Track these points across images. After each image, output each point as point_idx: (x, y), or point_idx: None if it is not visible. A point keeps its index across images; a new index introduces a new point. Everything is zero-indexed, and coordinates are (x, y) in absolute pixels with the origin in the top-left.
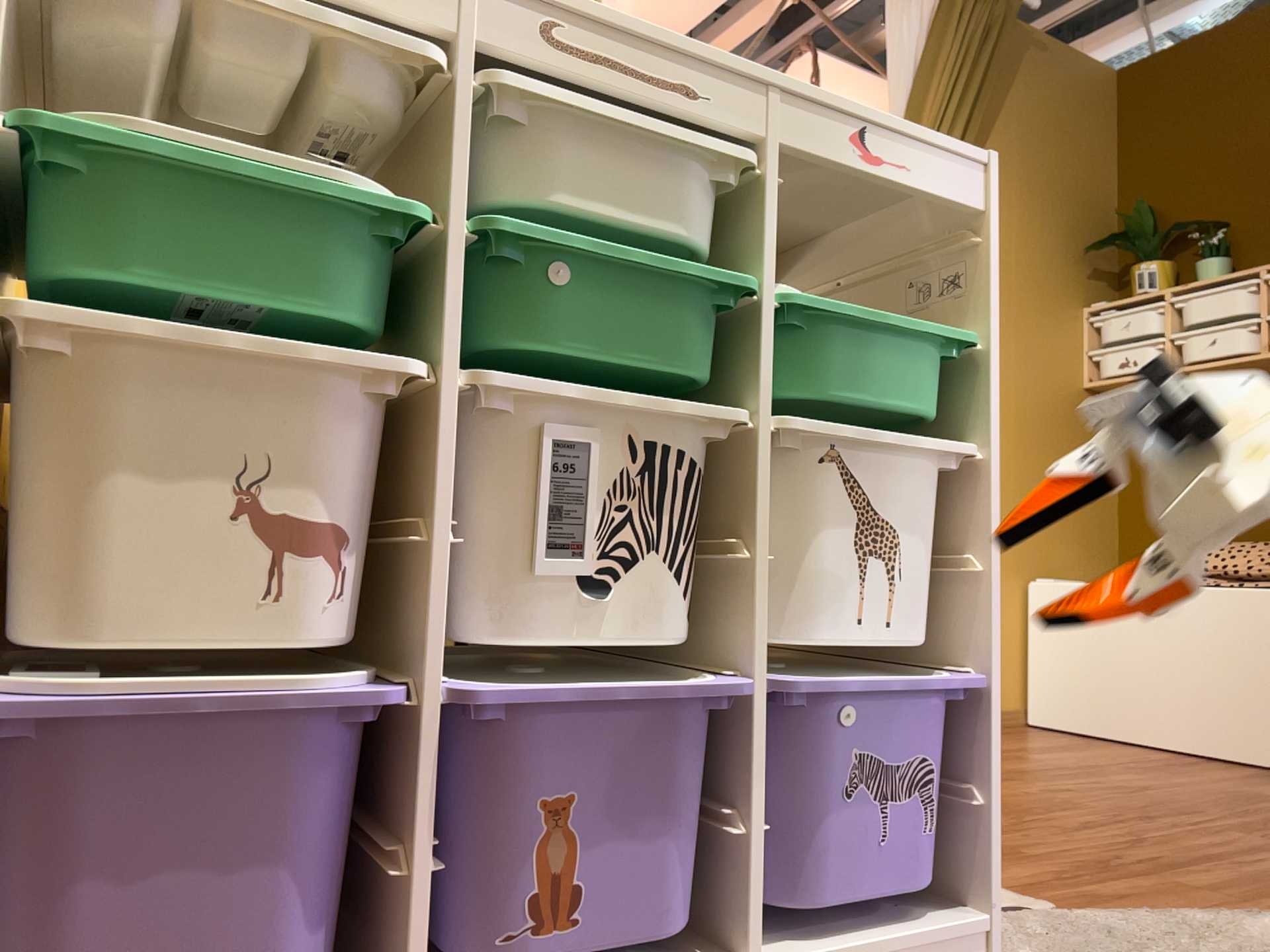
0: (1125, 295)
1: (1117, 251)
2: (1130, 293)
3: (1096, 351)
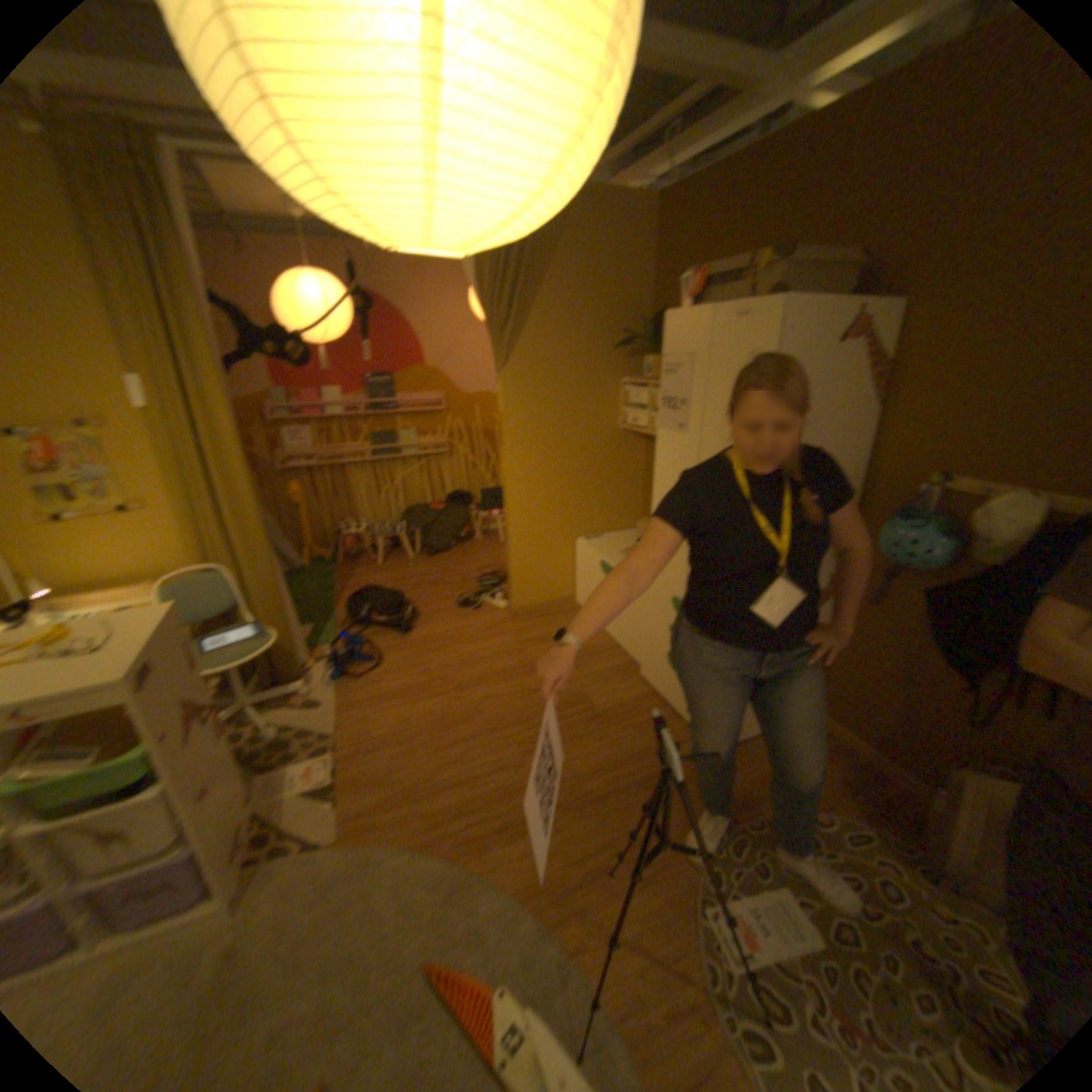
0: (644, 374)
1: (638, 346)
2: (645, 374)
3: (627, 409)
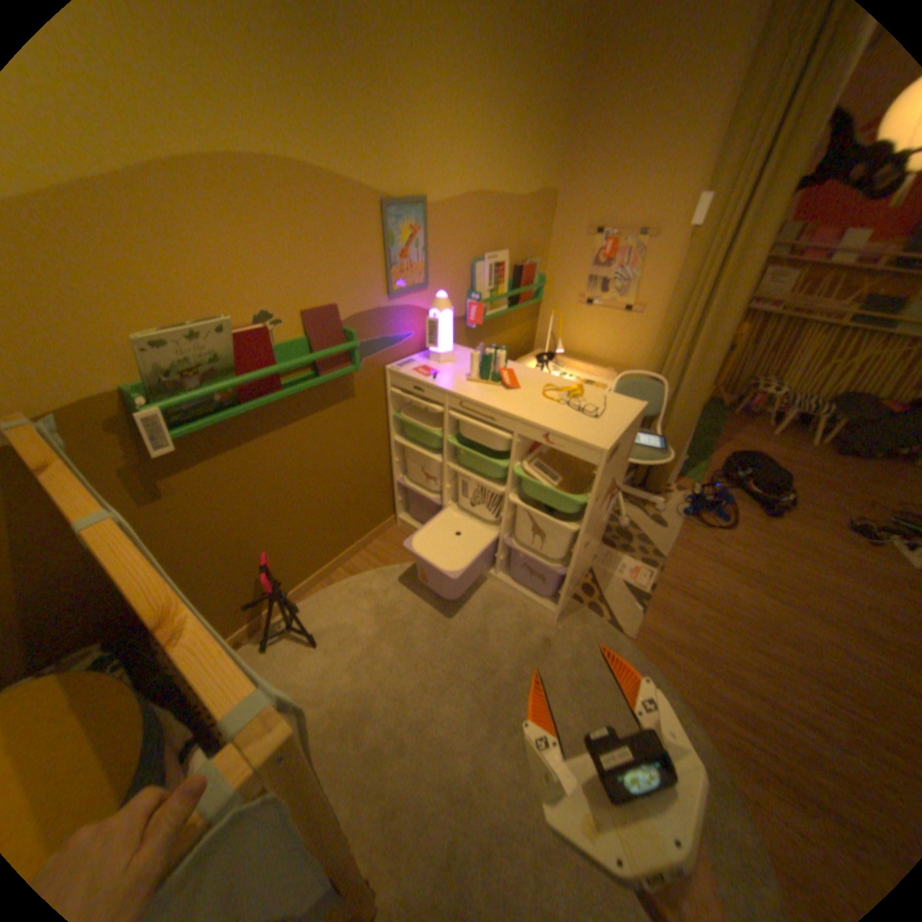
0: None
1: None
2: None
3: None
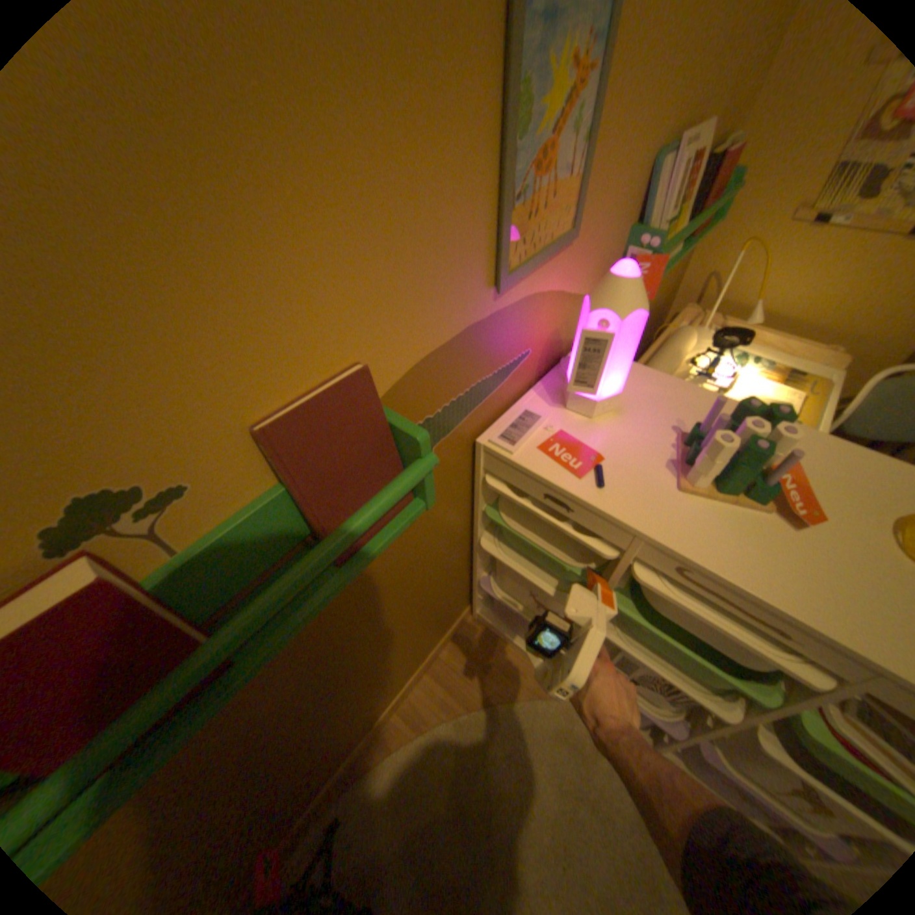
0: None
1: None
2: None
3: None
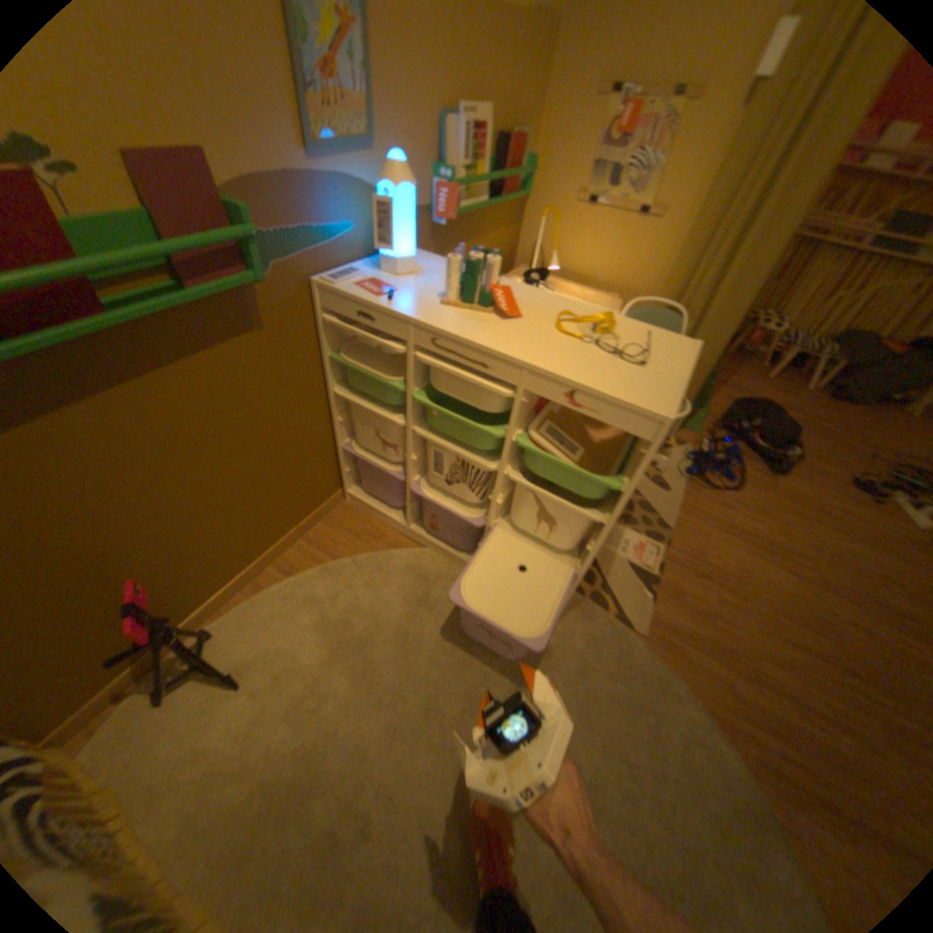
0: None
1: None
2: None
3: None
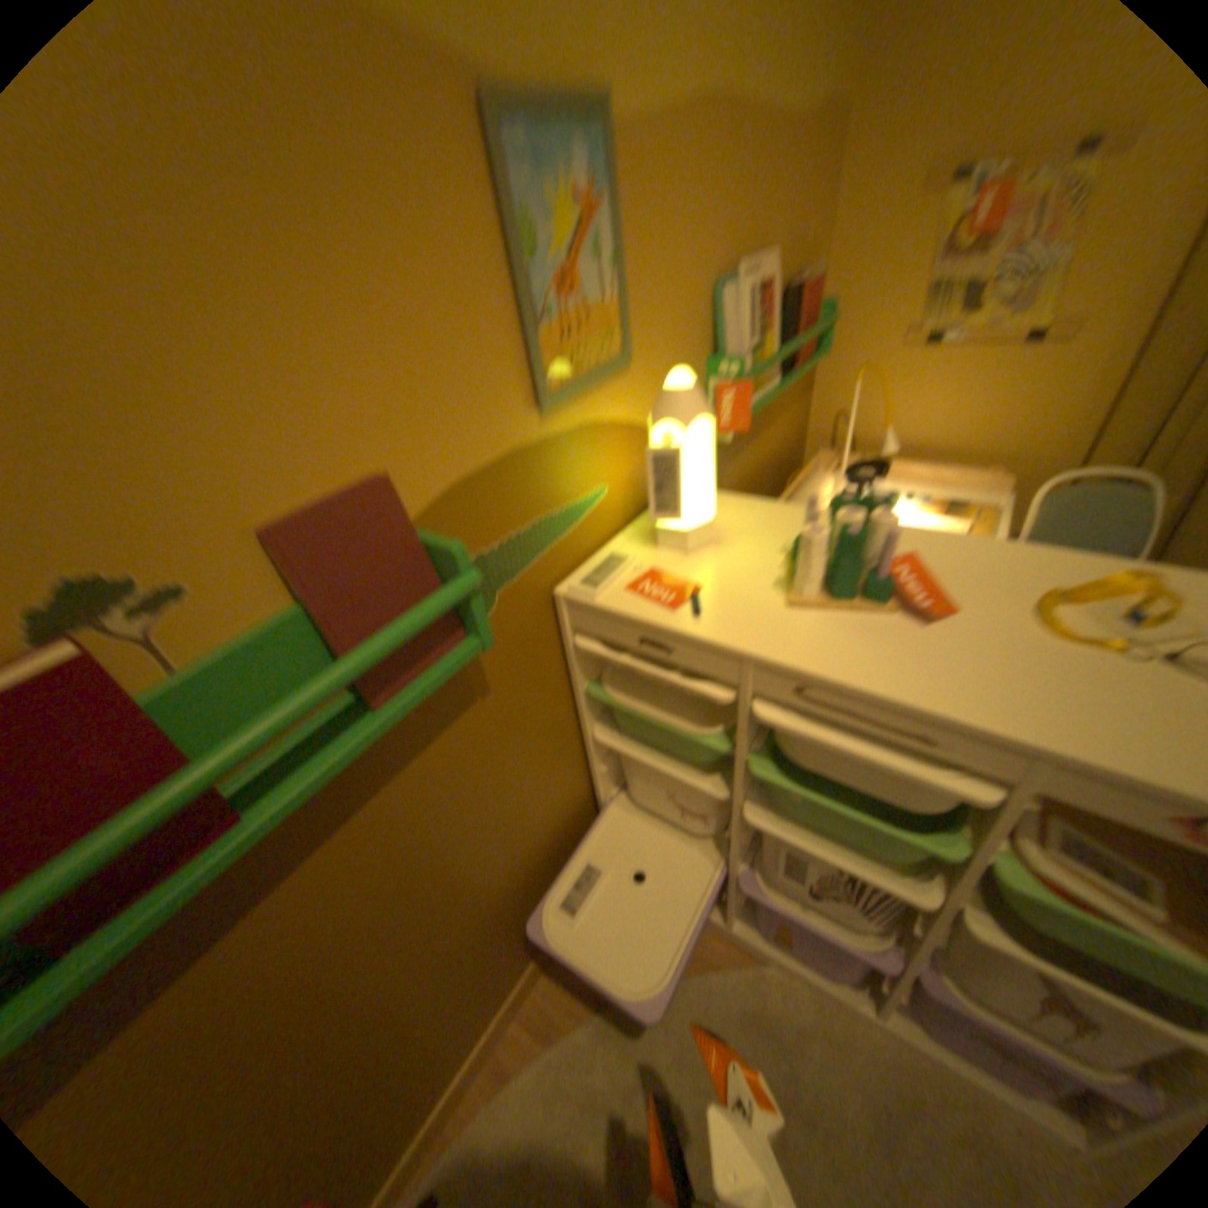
0: None
1: None
2: None
3: None
